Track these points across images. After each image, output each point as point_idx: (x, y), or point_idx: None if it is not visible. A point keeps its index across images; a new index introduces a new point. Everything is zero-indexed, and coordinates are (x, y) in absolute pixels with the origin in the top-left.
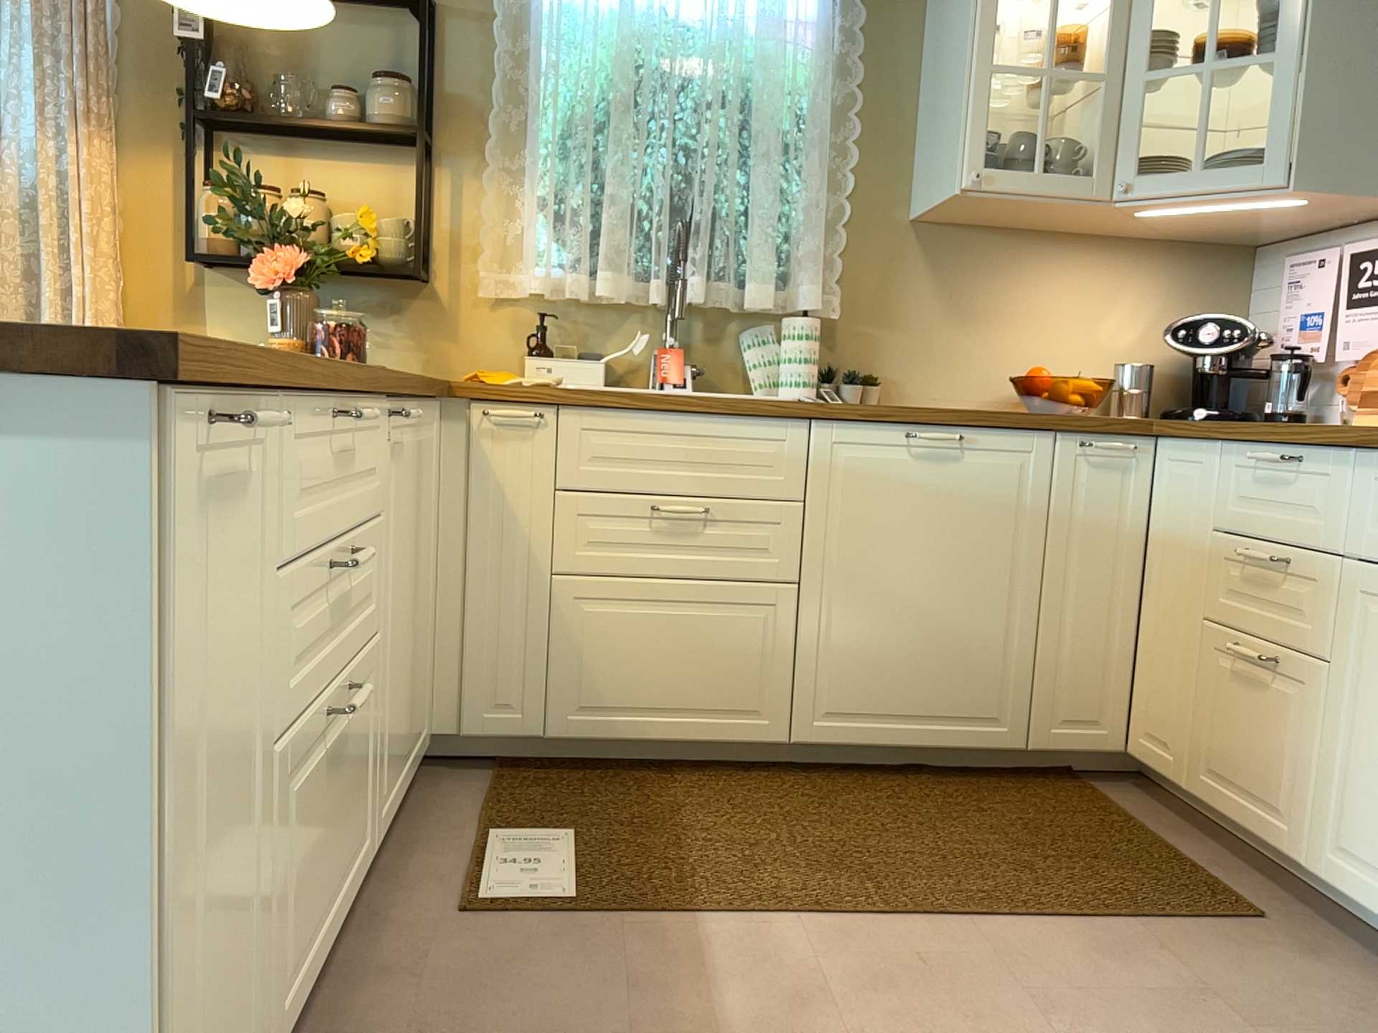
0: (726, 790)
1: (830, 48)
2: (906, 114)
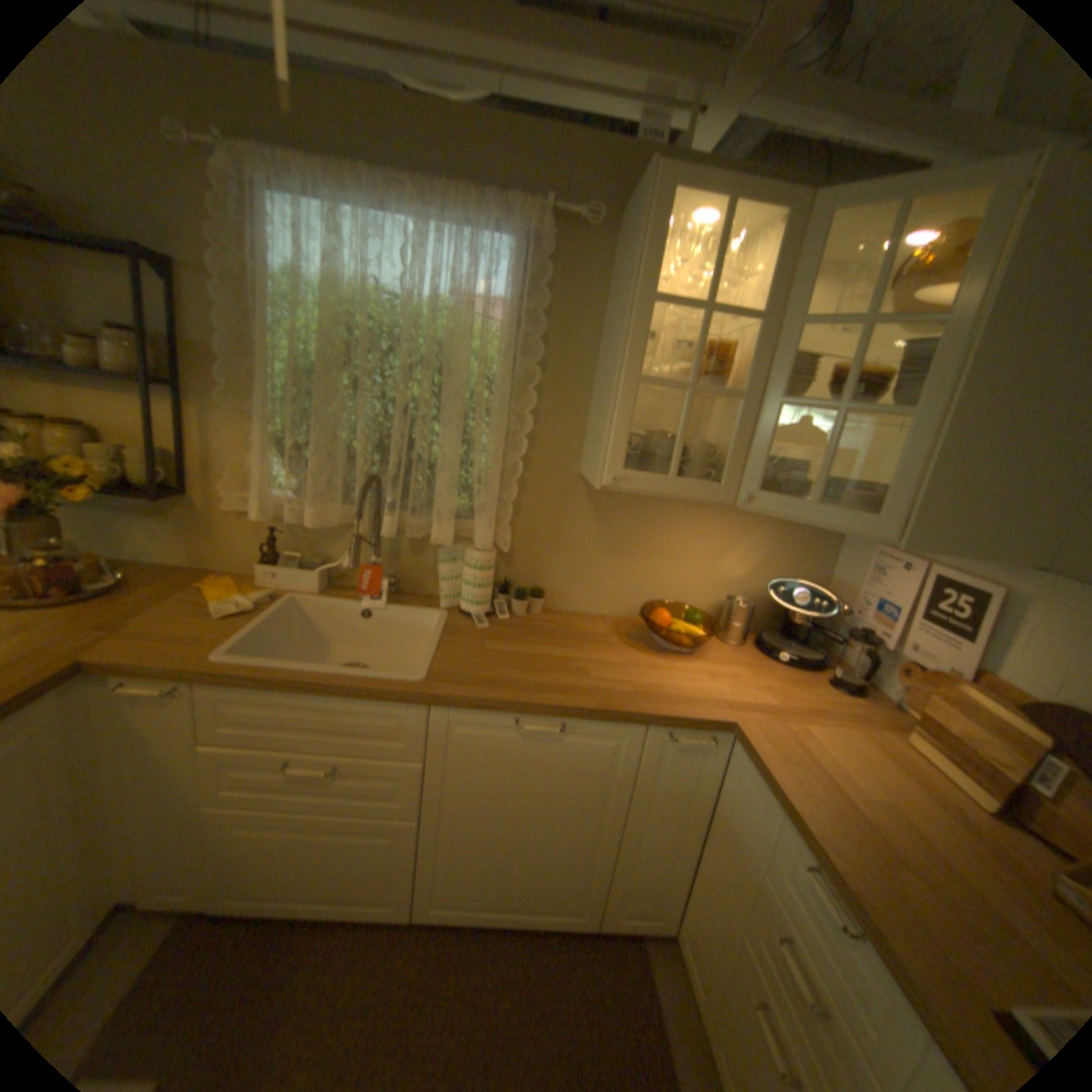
0: (348, 968)
1: (514, 328)
2: (582, 386)
